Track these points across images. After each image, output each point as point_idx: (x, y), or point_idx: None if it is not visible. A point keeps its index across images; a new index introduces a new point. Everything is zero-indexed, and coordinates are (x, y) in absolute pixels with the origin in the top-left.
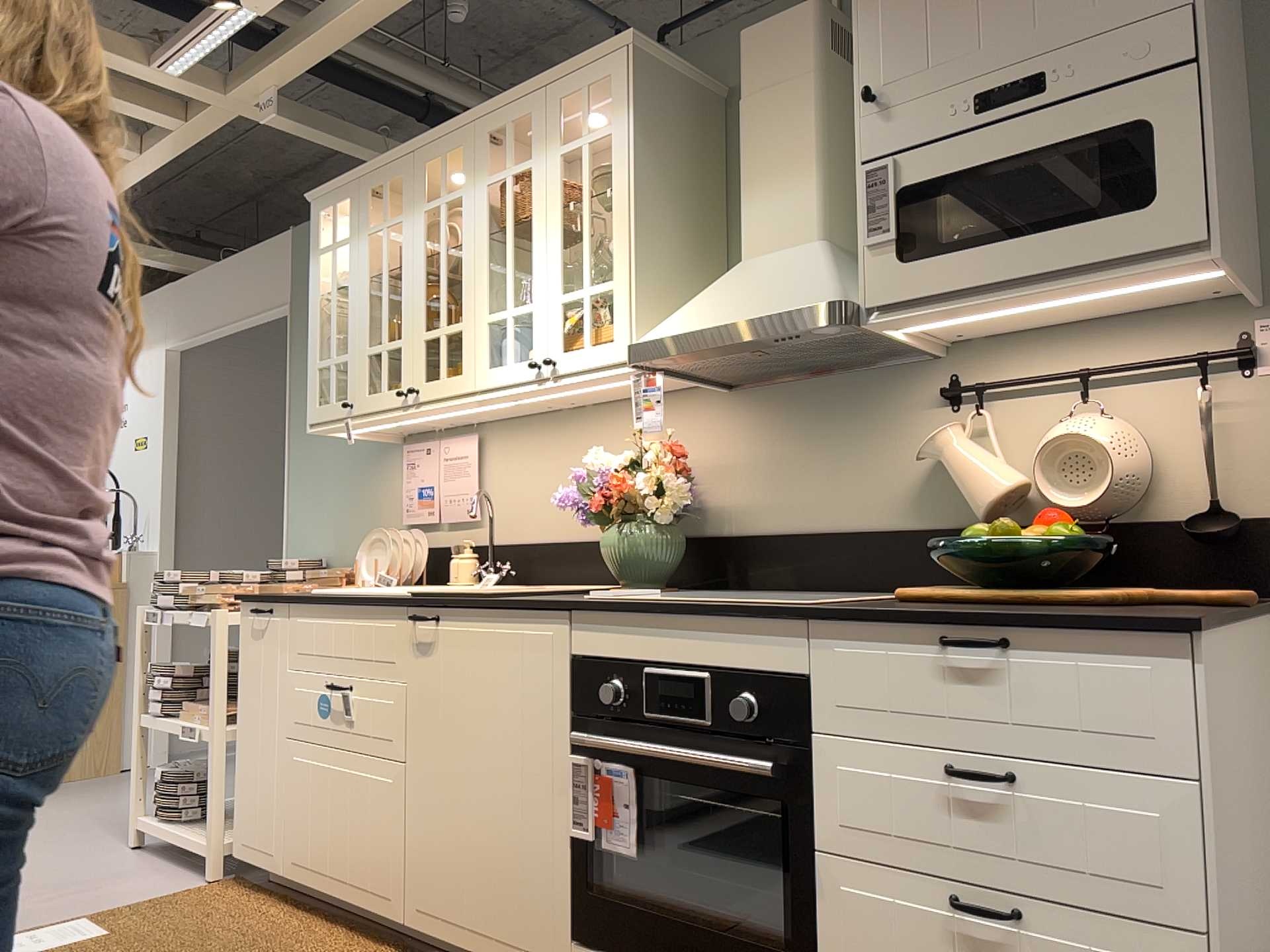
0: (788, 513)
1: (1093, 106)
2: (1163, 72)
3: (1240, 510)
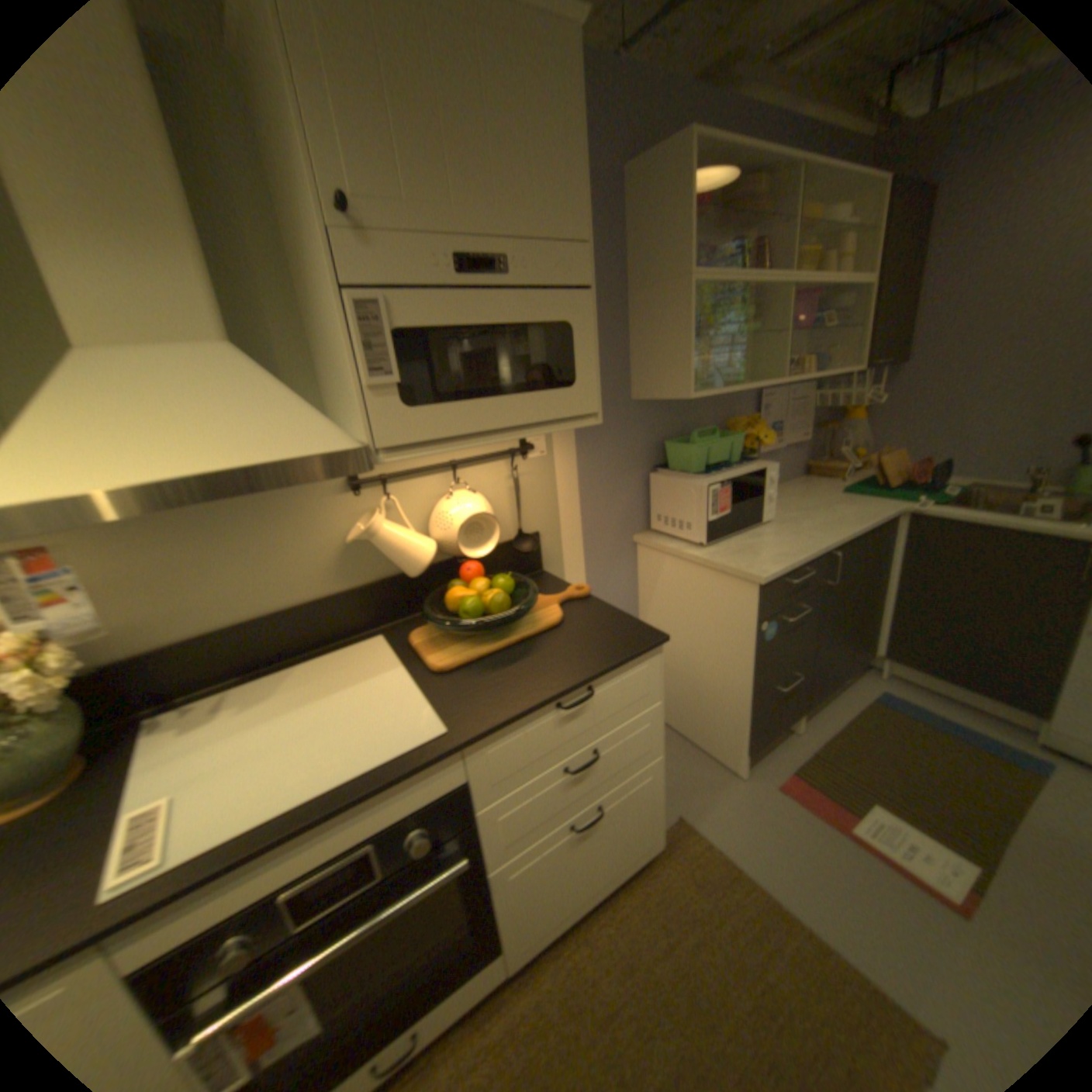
0: (195, 614)
1: (543, 299)
2: (574, 286)
3: (527, 530)
